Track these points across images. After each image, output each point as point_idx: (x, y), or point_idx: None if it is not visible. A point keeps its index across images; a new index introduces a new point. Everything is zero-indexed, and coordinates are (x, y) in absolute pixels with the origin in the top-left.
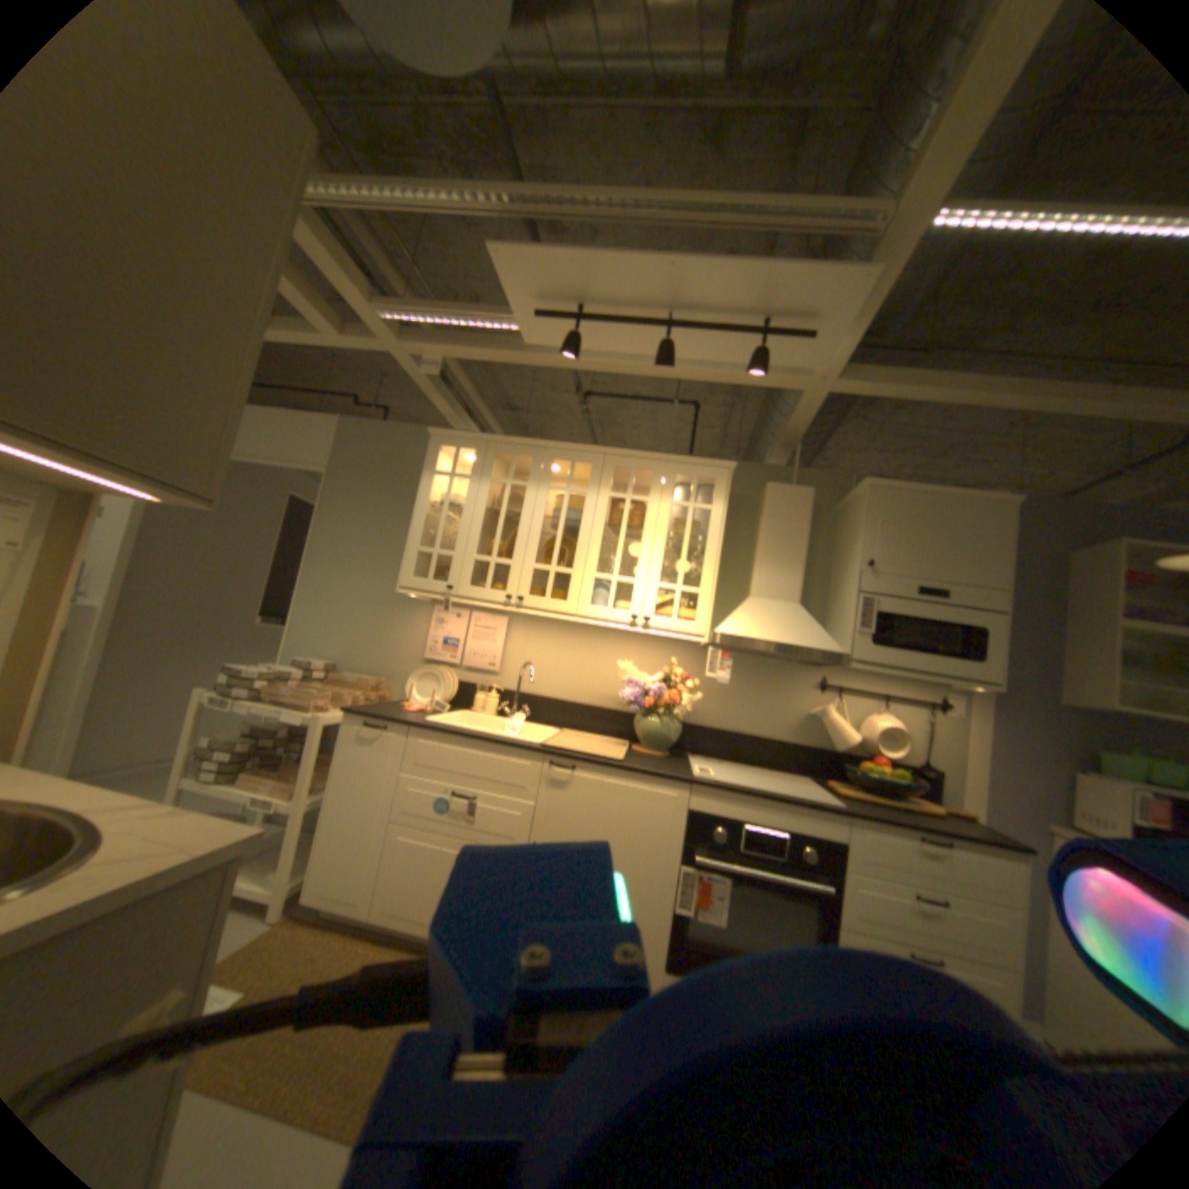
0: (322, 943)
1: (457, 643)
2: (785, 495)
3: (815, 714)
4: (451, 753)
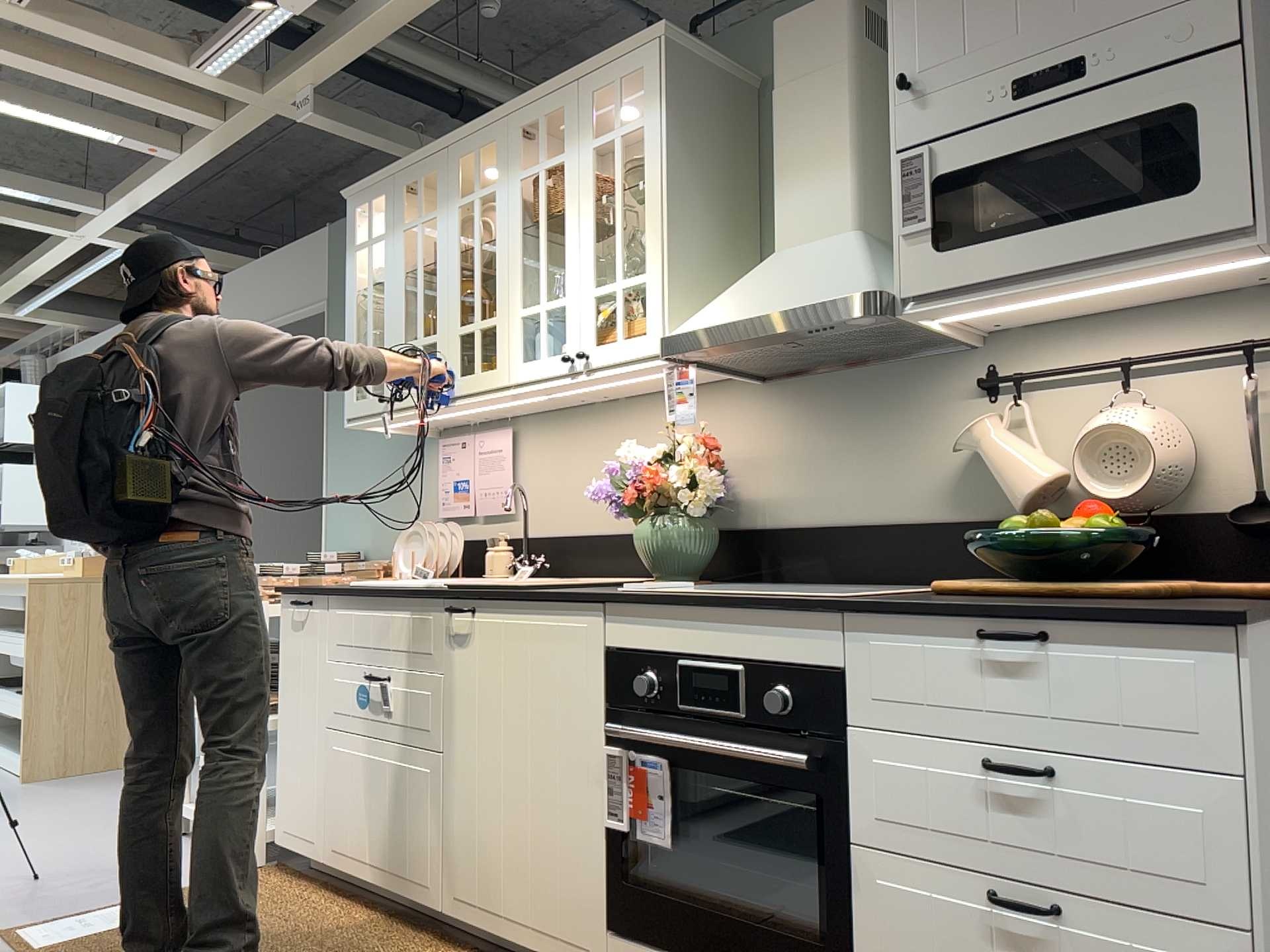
0: (285, 887)
1: (466, 484)
2: (799, 31)
3: (958, 443)
4: (363, 620)
